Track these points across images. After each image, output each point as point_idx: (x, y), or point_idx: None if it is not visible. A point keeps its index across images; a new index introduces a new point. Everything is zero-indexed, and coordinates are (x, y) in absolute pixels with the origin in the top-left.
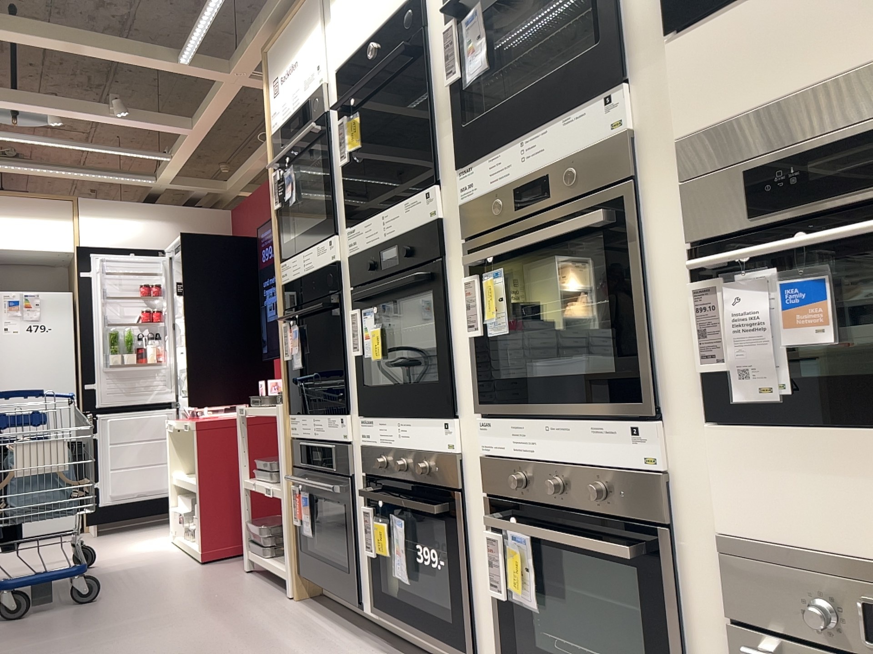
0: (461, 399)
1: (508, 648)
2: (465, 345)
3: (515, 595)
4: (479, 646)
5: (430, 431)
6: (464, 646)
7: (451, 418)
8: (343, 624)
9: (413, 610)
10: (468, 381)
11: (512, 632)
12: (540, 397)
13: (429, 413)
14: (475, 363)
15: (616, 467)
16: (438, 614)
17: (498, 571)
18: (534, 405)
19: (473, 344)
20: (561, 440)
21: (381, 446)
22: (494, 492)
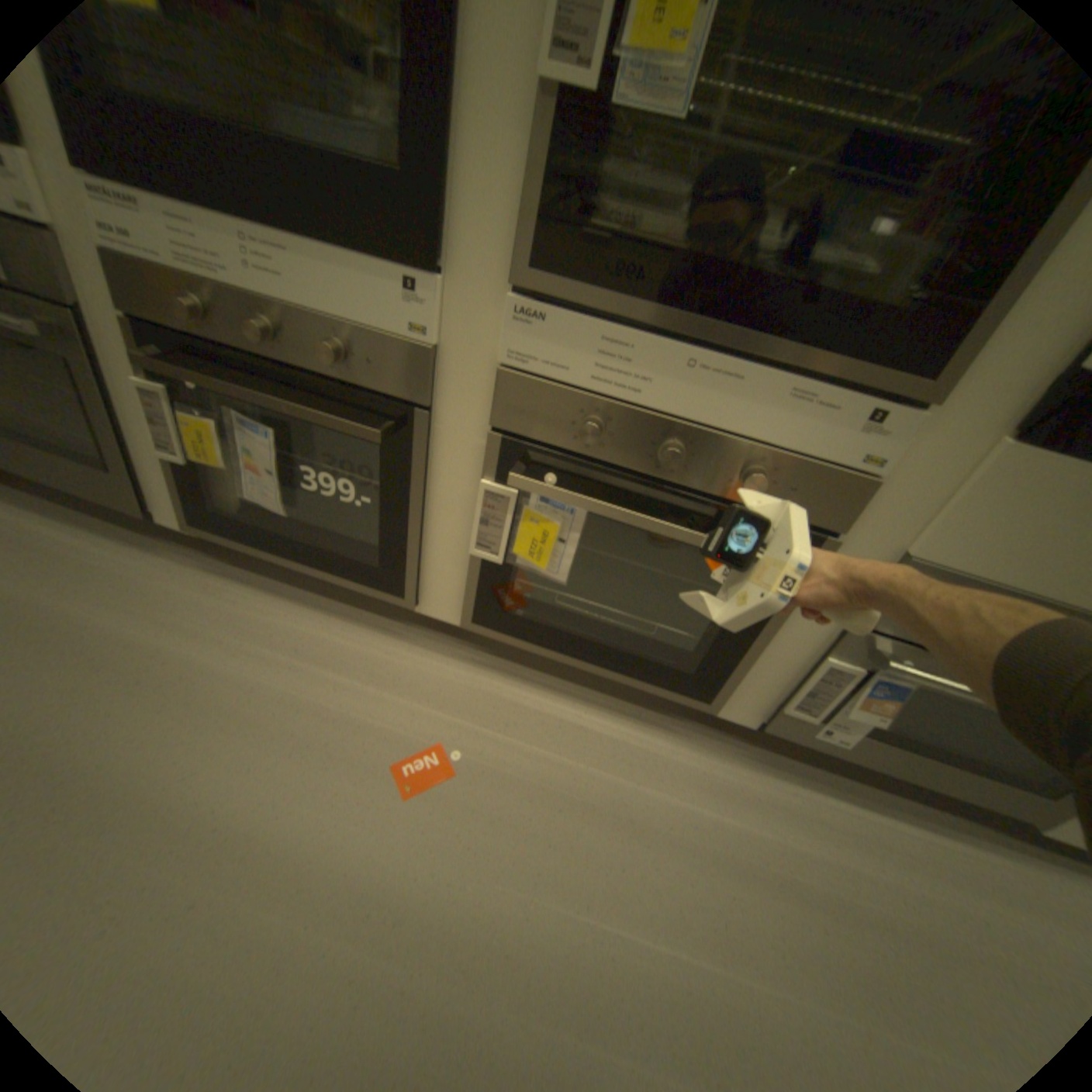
0: (458, 230)
1: (483, 598)
2: (503, 93)
3: (522, 556)
4: (418, 584)
5: (357, 277)
6: (398, 587)
7: (431, 266)
8: (103, 529)
9: (287, 539)
10: (492, 194)
11: (498, 586)
12: (704, 298)
13: (357, 237)
14: (532, 155)
15: (804, 449)
16: (322, 535)
17: (498, 529)
18: (683, 309)
19: (540, 101)
20: (712, 384)
21: (182, 268)
22: (518, 426)
